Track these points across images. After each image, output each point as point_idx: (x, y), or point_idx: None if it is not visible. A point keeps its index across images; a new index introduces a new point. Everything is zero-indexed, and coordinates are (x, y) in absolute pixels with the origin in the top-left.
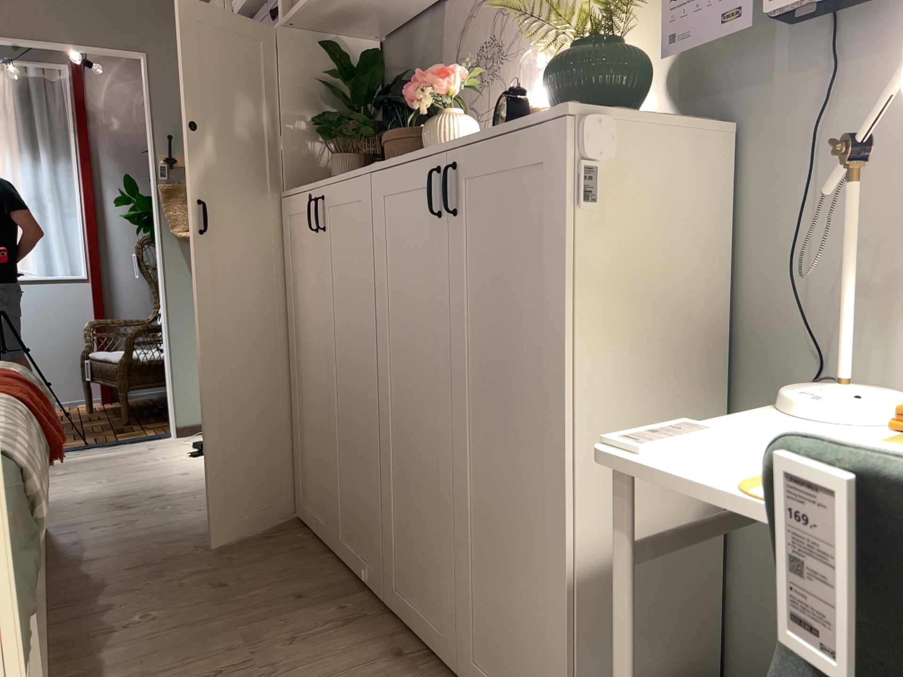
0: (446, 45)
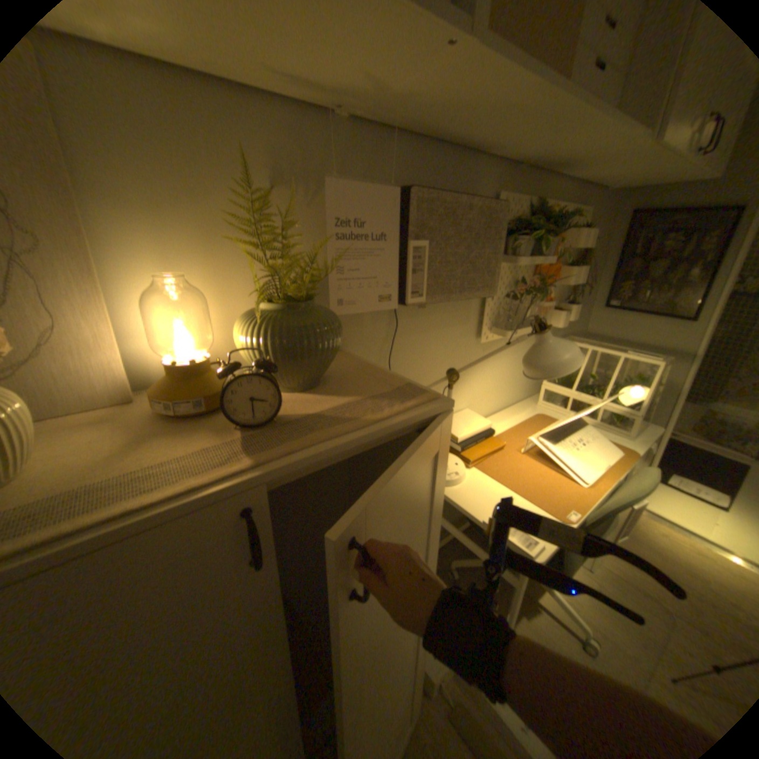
0: None
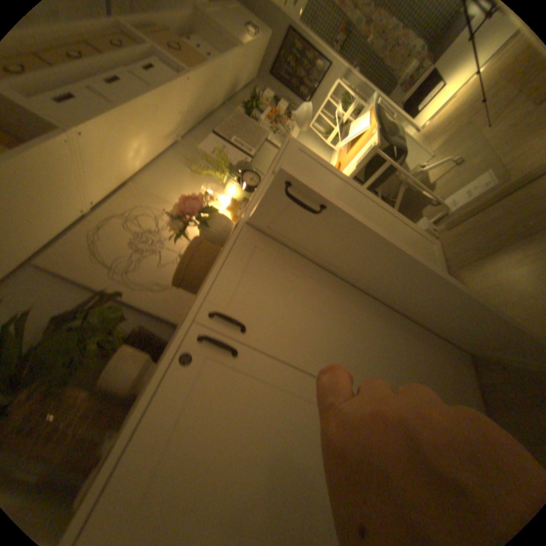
0: (77, 273)
